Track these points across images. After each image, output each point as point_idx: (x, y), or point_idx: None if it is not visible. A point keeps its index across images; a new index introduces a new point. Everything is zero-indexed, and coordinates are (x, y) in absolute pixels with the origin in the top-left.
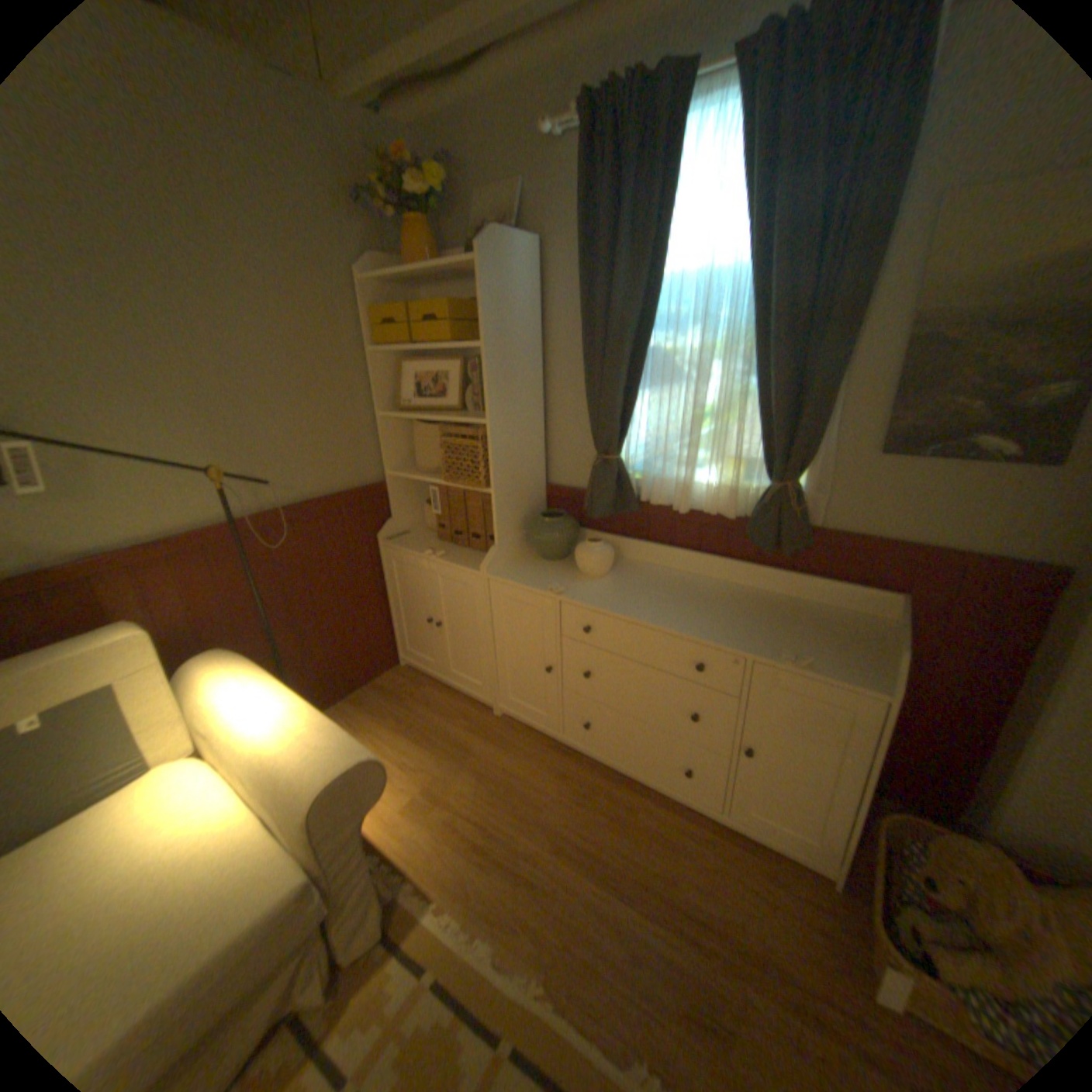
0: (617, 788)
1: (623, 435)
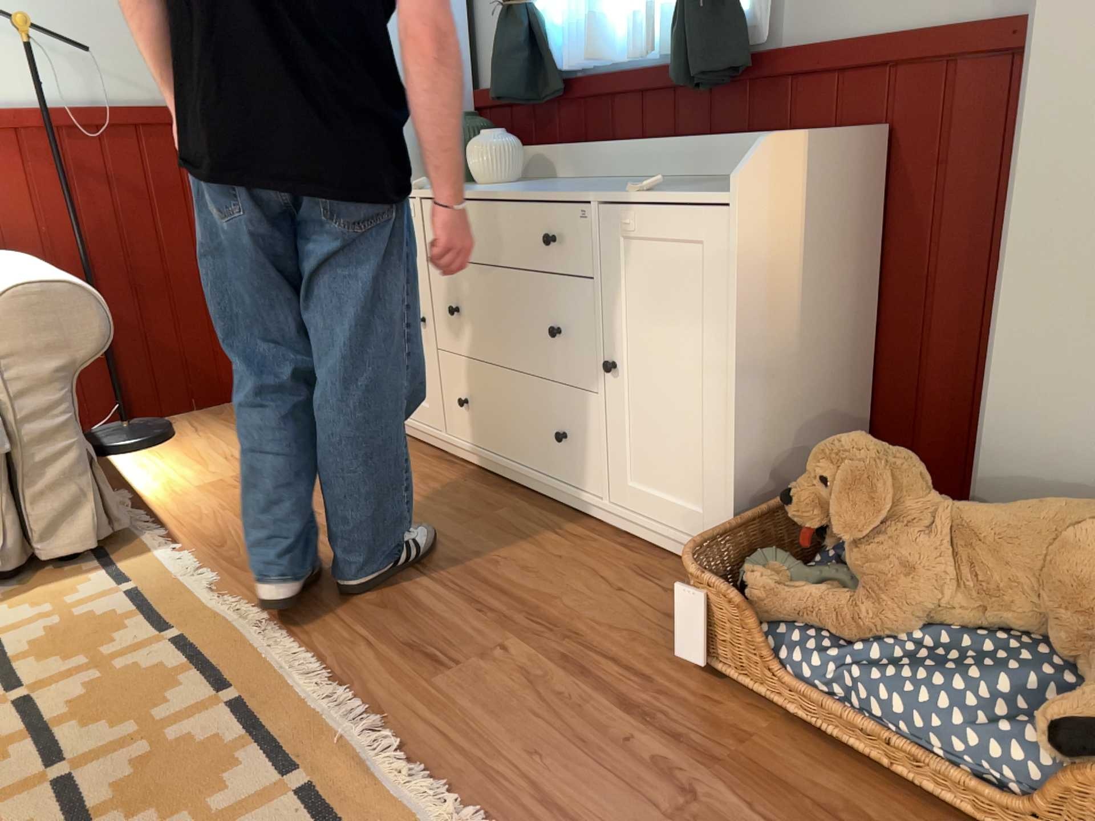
0: (490, 490)
1: None
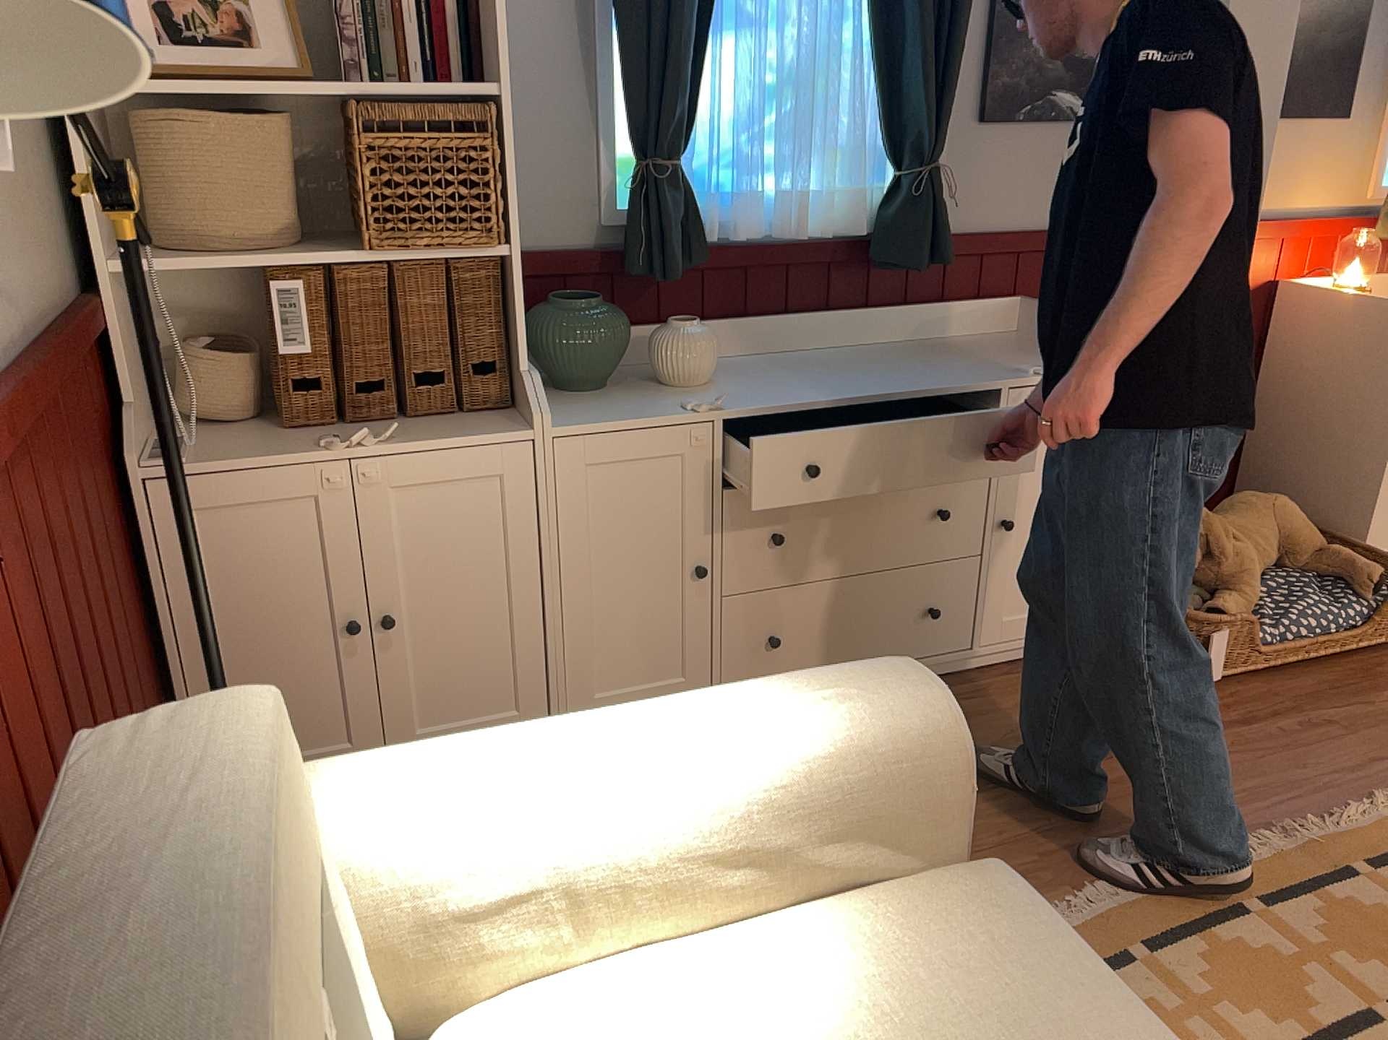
0: None
1: (689, 121)
